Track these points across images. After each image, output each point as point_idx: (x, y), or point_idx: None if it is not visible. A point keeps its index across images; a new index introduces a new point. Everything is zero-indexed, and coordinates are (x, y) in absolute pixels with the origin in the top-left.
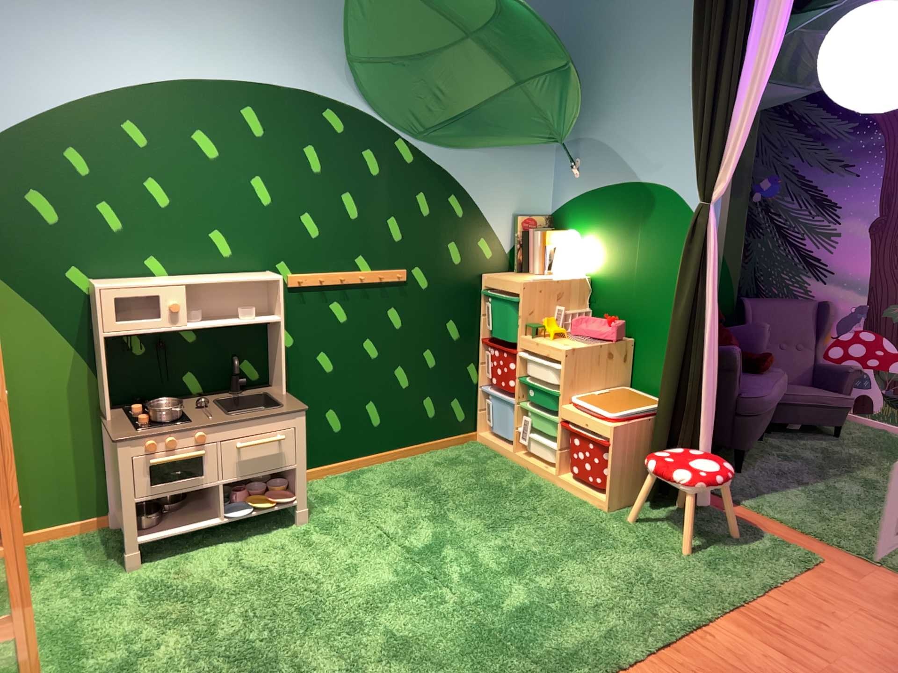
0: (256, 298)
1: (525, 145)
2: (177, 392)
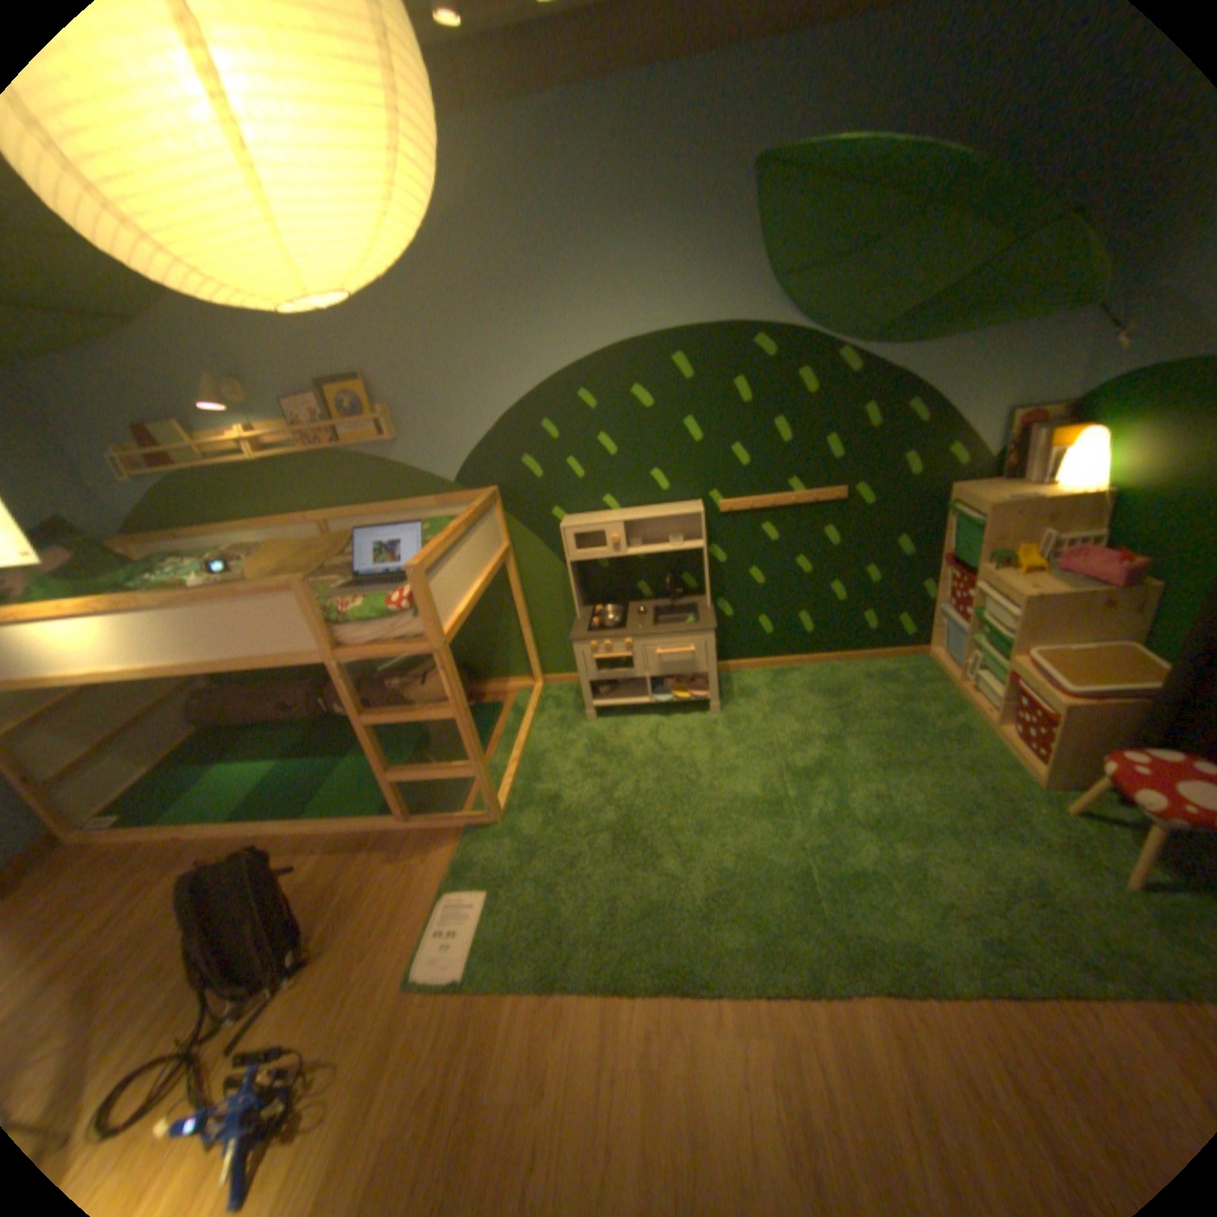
0: (689, 526)
1: (1033, 319)
2: (632, 597)
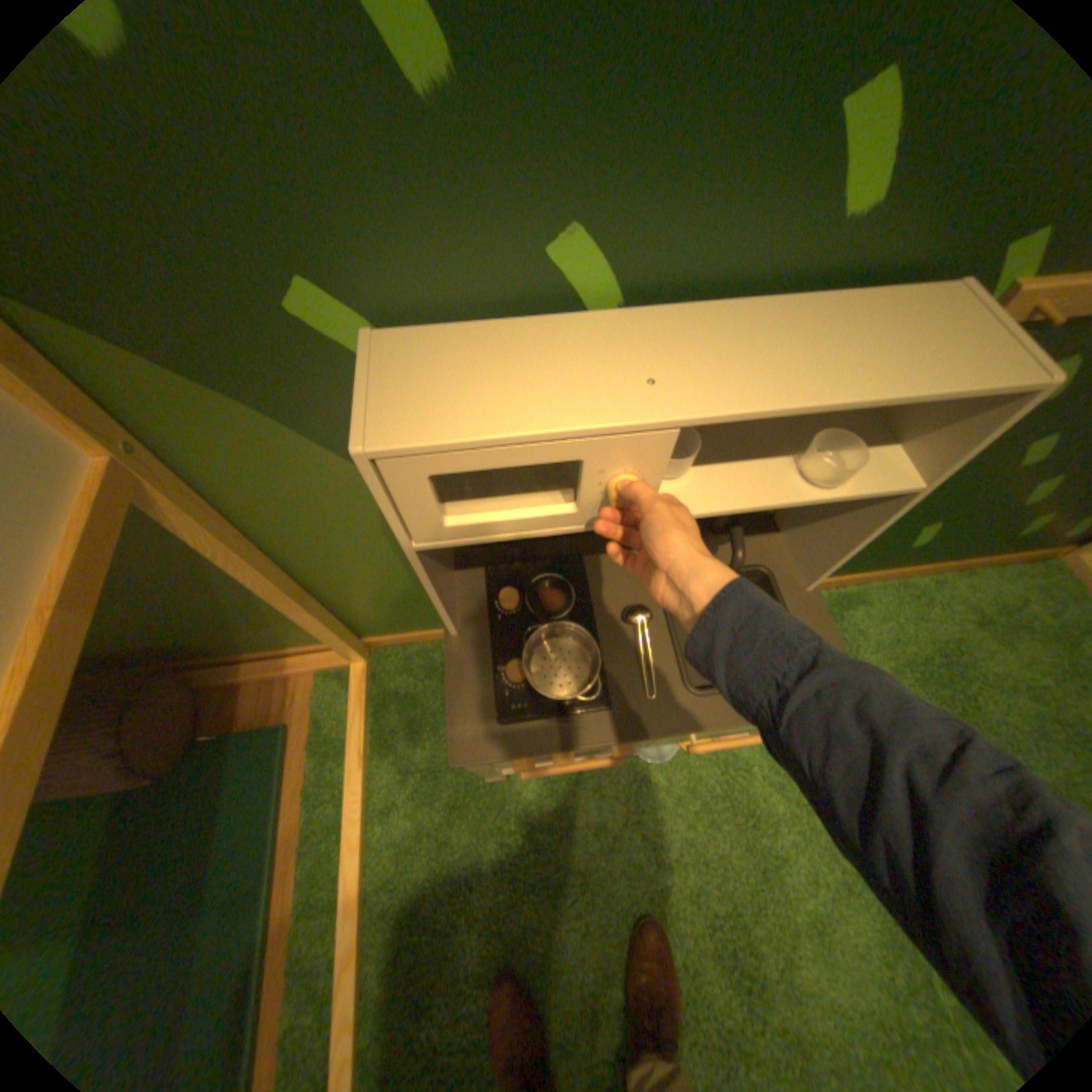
0: None
1: None
2: None
